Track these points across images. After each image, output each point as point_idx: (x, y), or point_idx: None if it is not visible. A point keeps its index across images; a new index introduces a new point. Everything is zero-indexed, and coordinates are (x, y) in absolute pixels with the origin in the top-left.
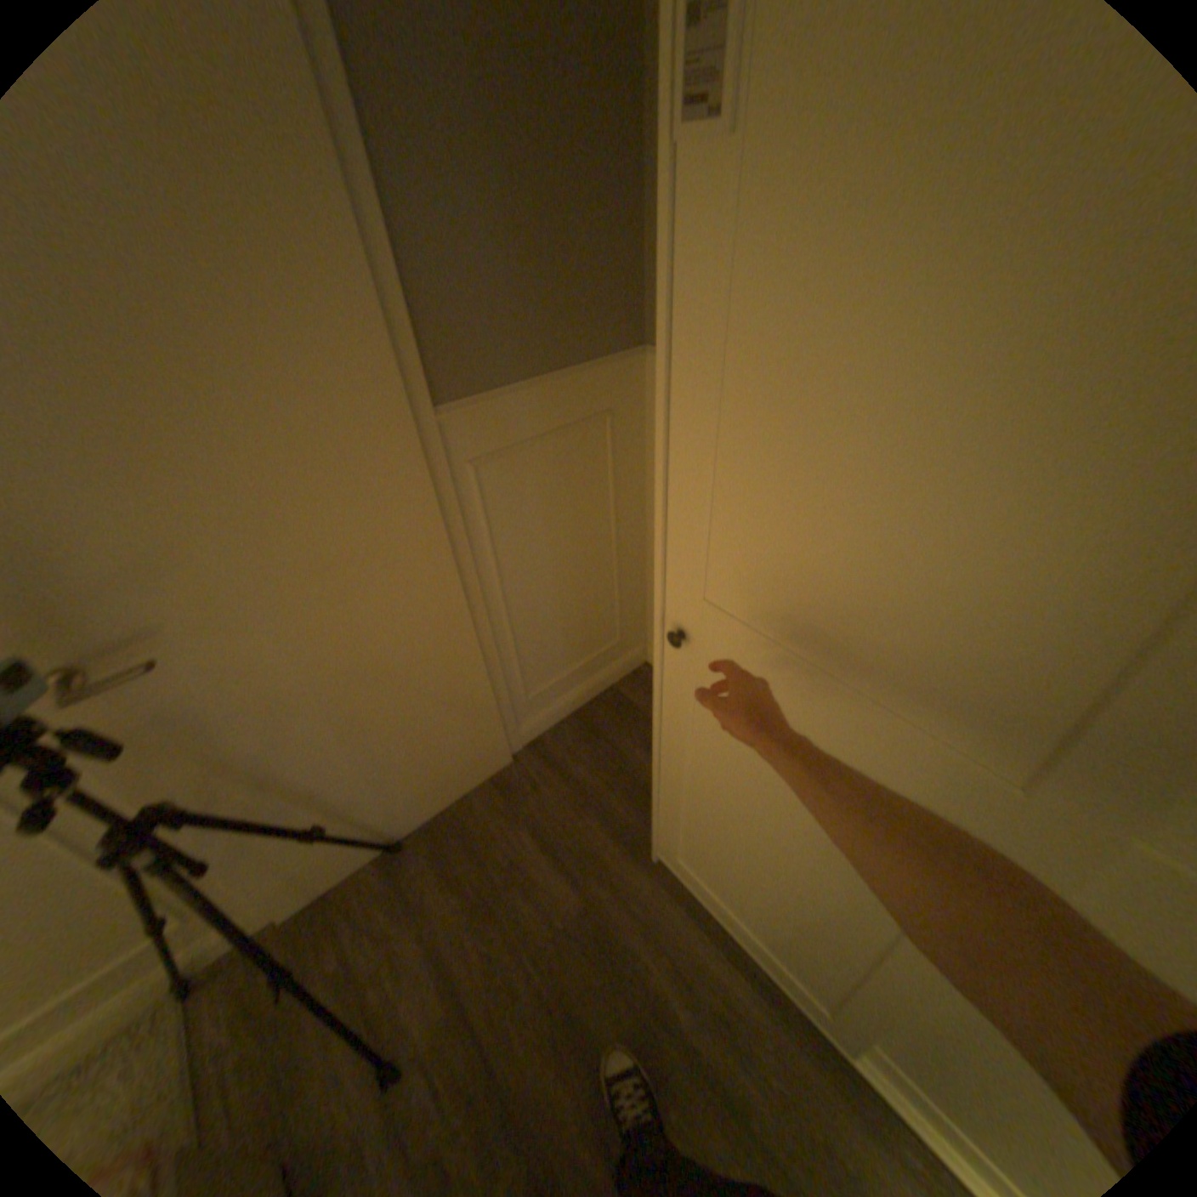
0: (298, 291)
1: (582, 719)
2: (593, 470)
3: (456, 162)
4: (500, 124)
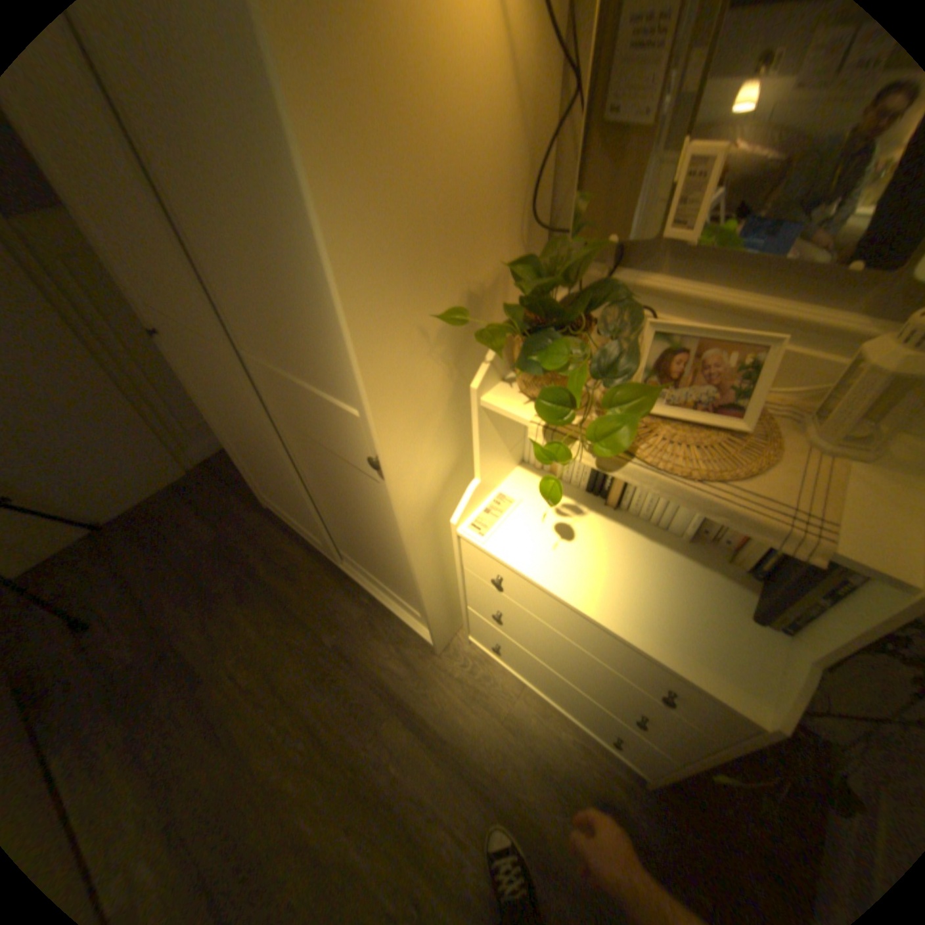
0: None
1: None
2: None
3: None
4: None
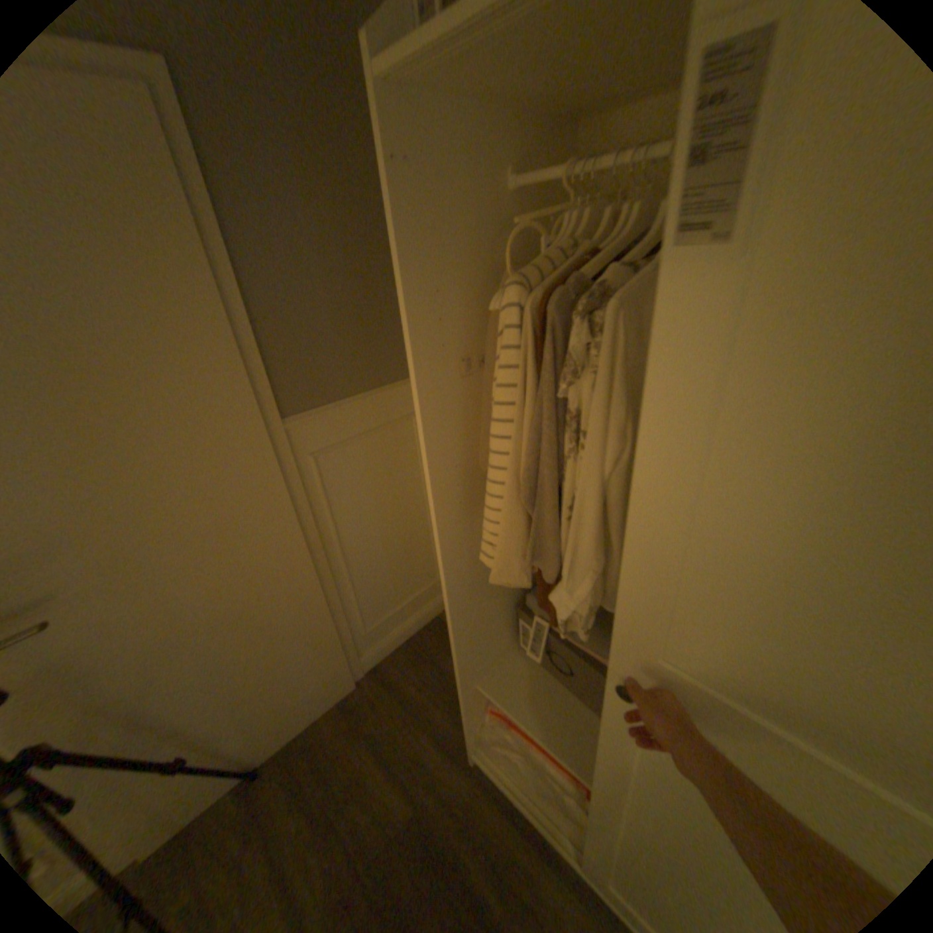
0: (182, 352)
1: (413, 646)
2: (407, 454)
3: (295, 270)
4: (324, 248)
